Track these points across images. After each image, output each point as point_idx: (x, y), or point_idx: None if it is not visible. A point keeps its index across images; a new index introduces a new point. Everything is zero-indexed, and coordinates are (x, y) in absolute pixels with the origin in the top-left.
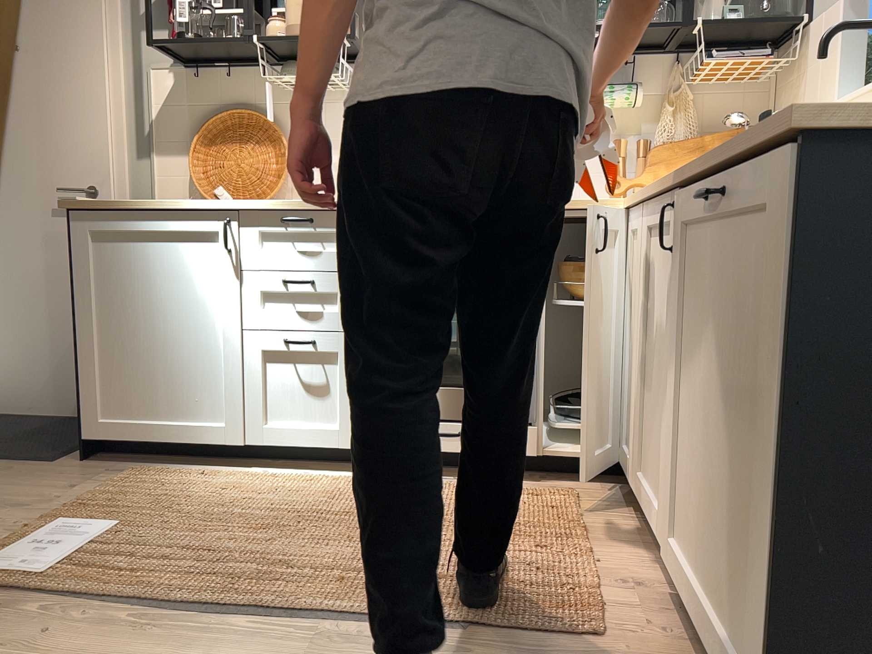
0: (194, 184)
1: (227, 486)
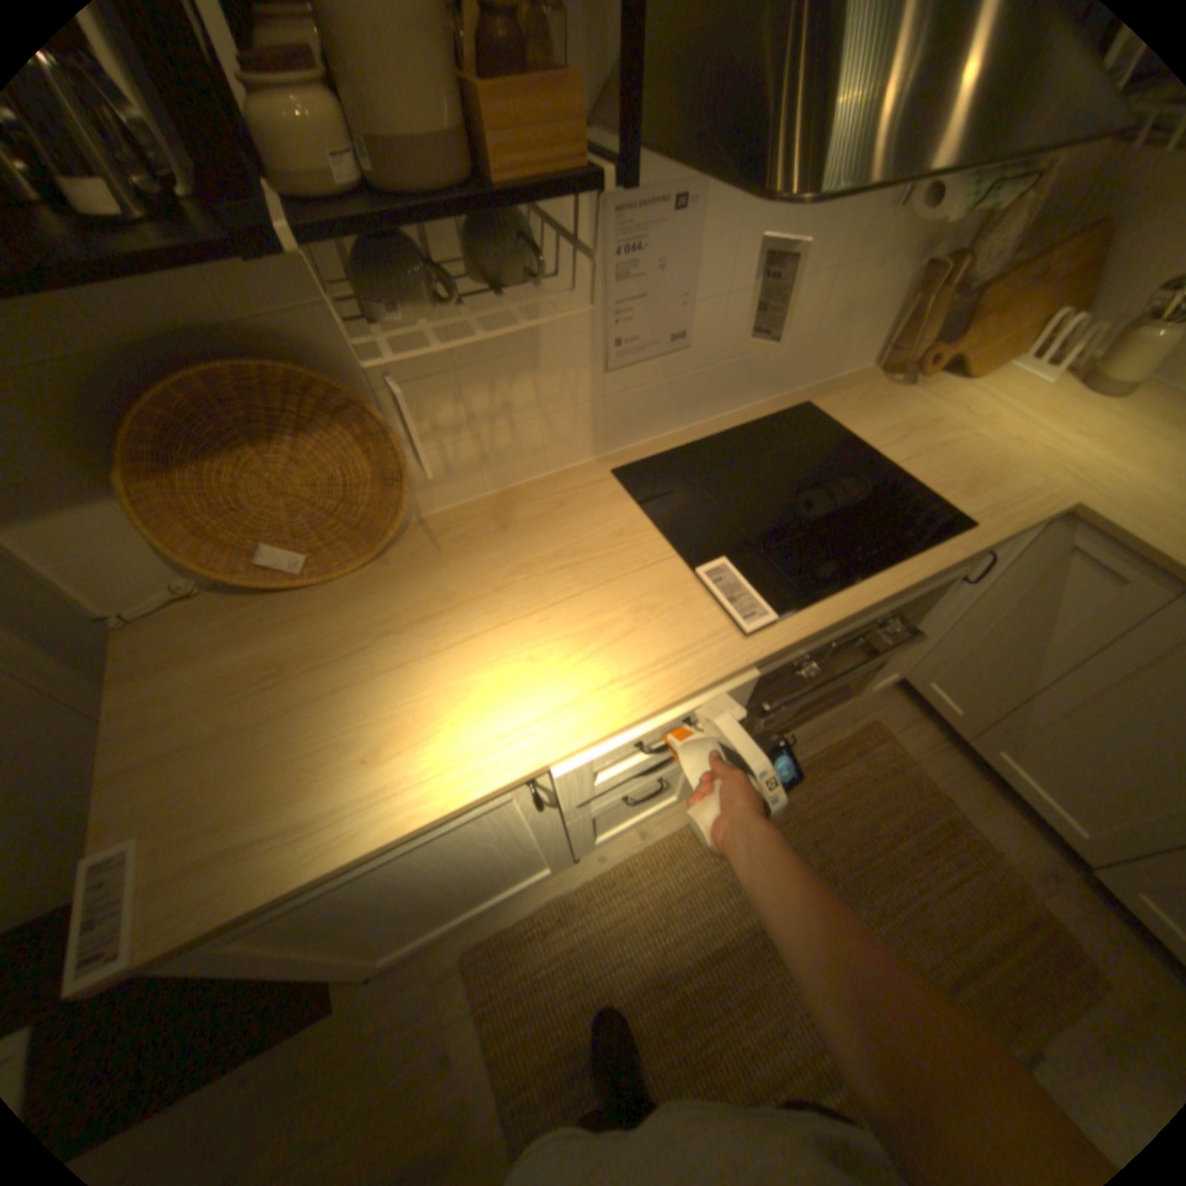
0: (204, 570)
1: (611, 931)
